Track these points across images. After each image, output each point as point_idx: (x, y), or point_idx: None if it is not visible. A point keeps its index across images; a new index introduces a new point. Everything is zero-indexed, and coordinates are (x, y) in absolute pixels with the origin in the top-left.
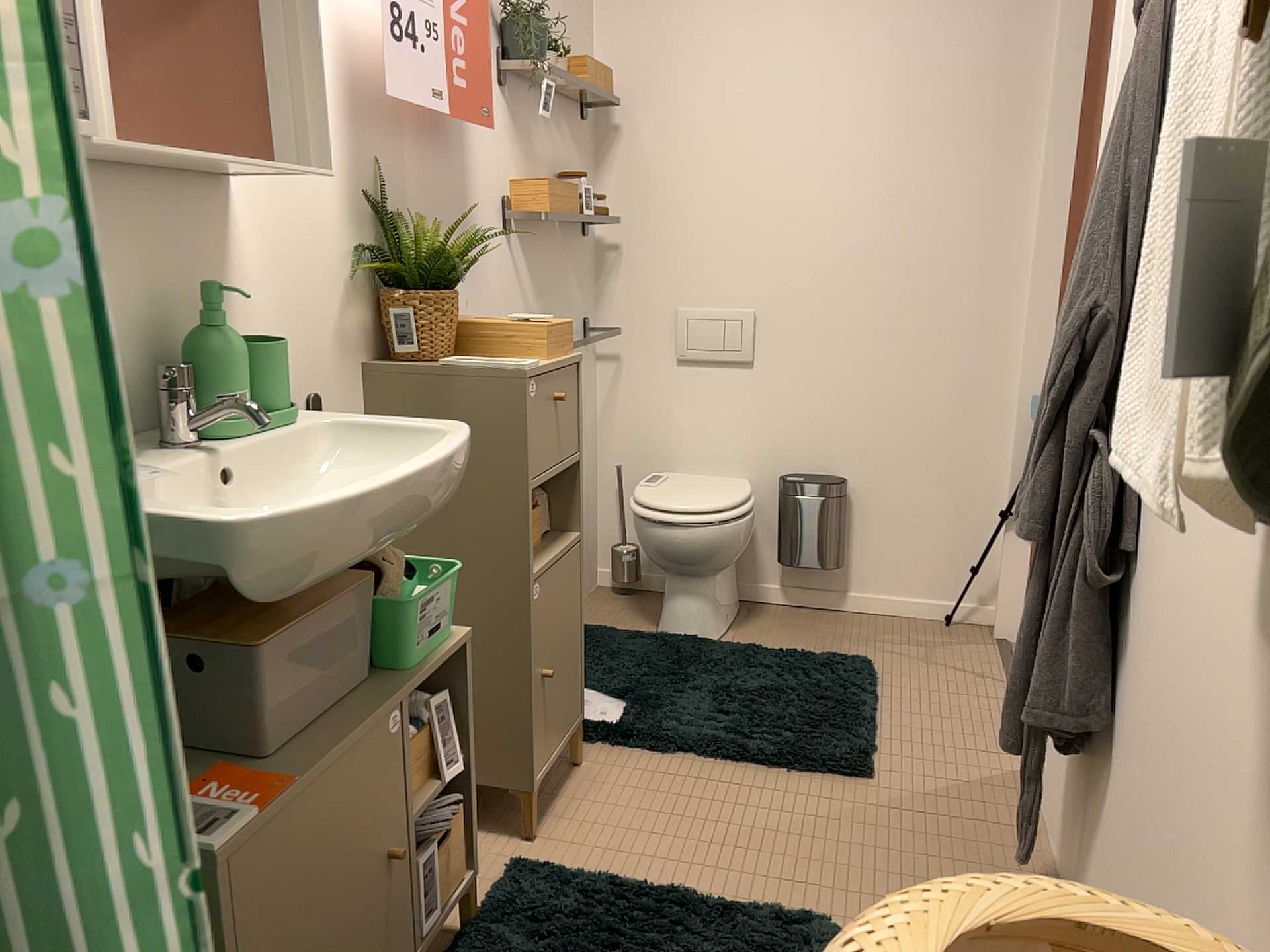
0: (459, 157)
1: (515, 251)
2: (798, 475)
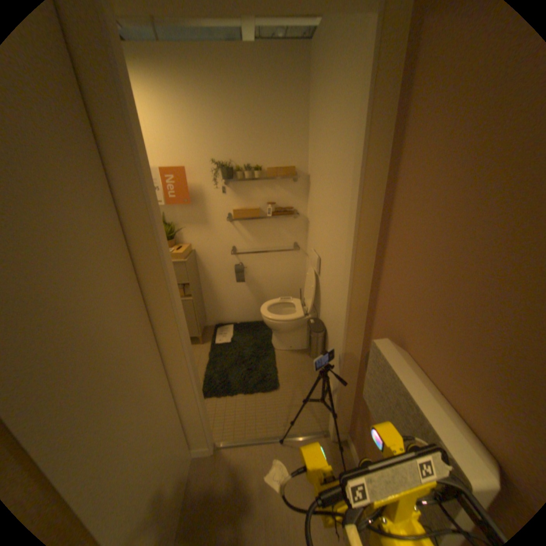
0: (201, 207)
1: (236, 226)
2: (320, 321)
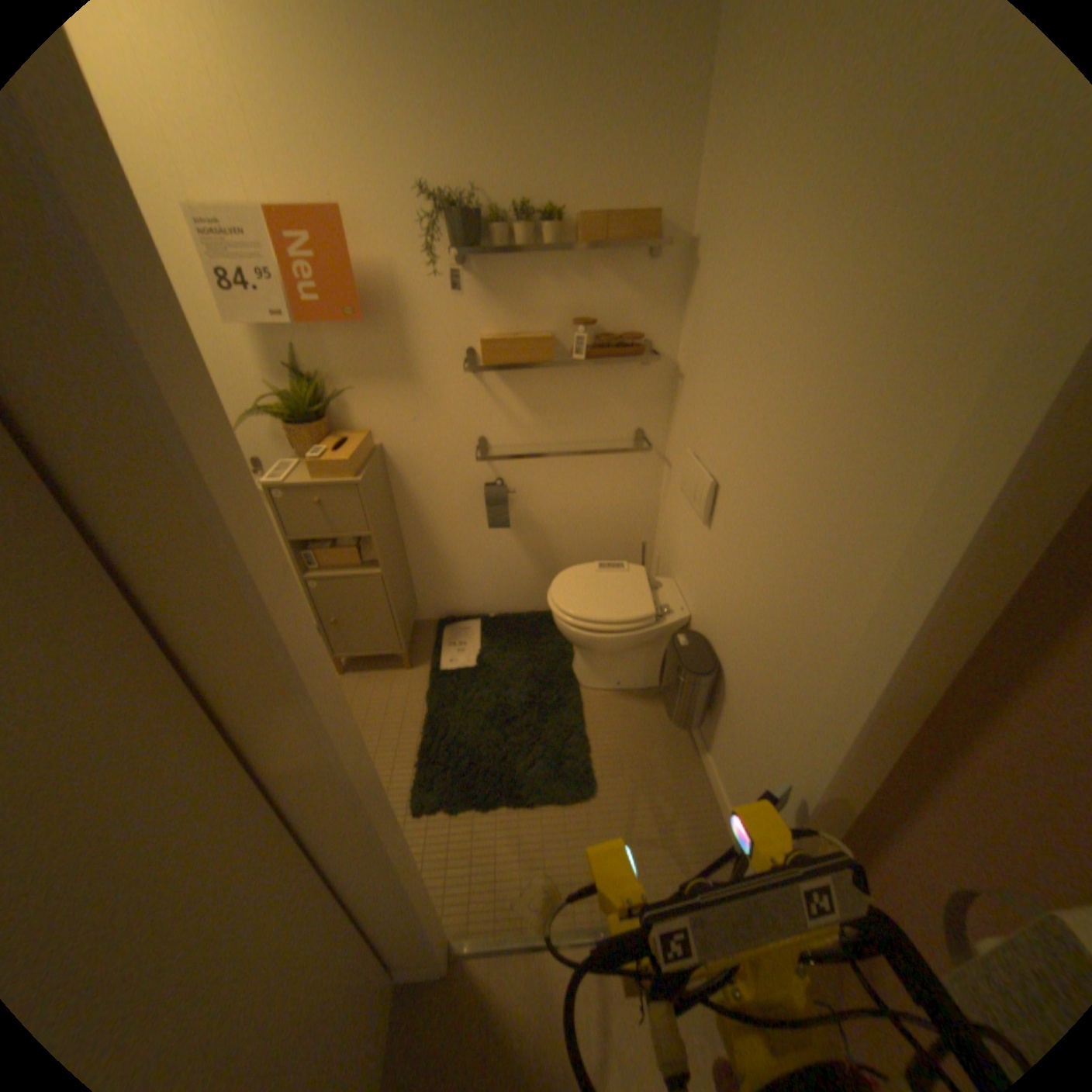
0: (393, 328)
1: (488, 384)
2: (702, 640)
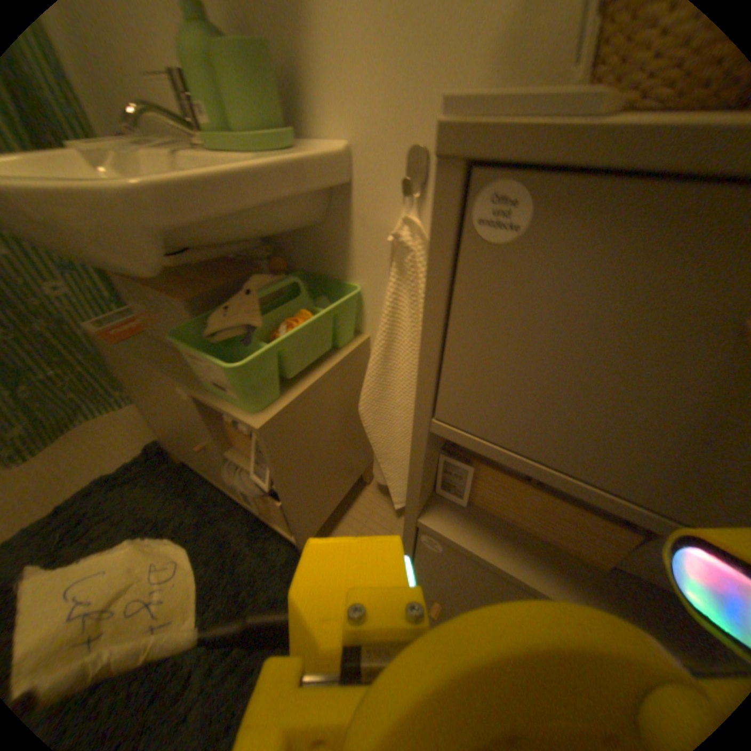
0: None
1: None
2: None
